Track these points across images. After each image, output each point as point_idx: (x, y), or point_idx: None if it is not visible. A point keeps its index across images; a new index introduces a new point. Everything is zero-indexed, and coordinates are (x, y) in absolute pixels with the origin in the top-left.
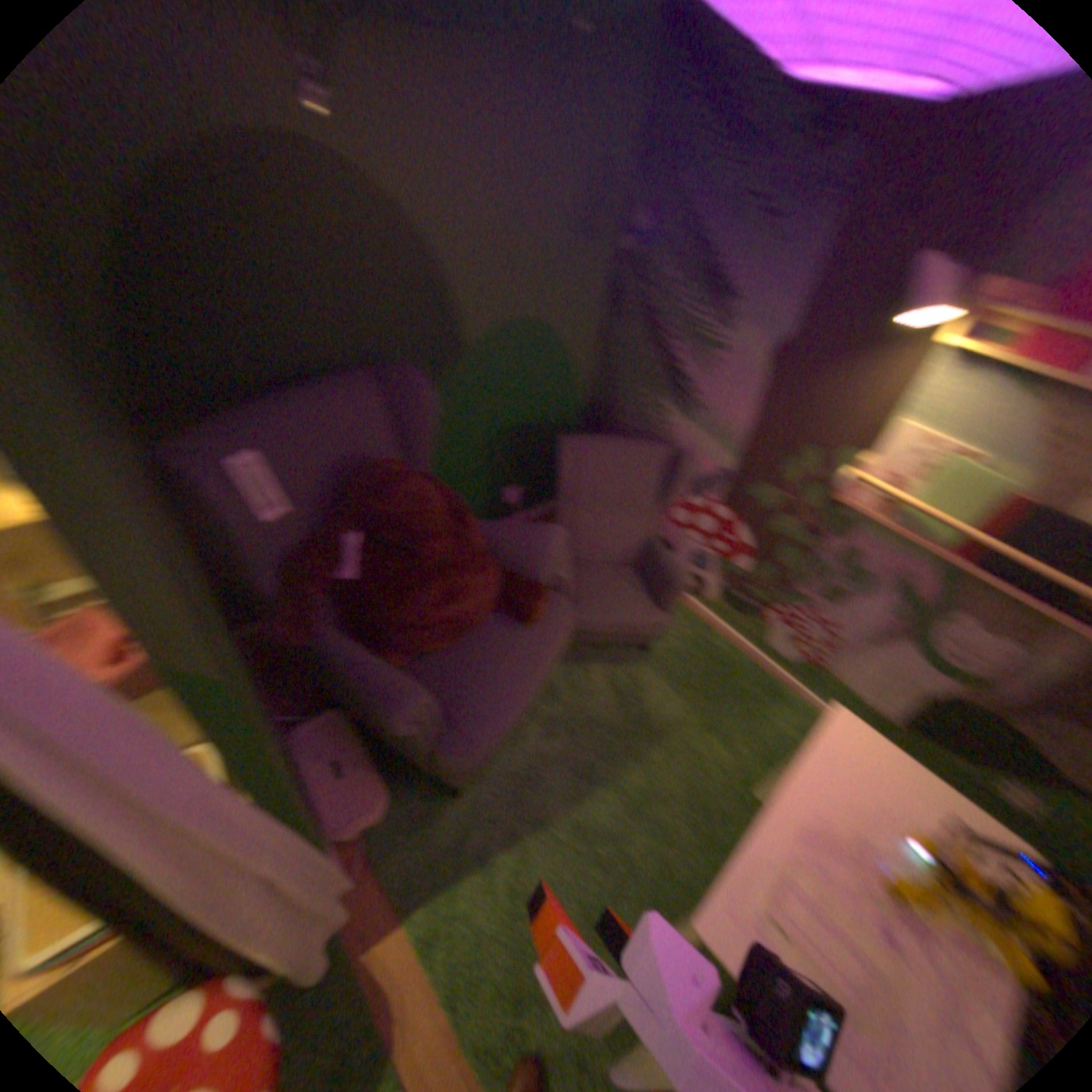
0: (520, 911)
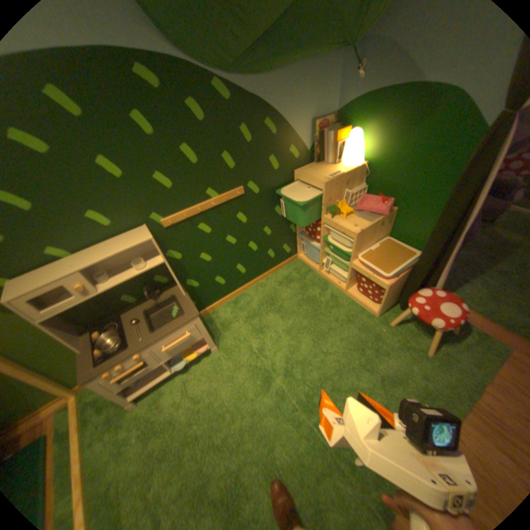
0: (491, 292)
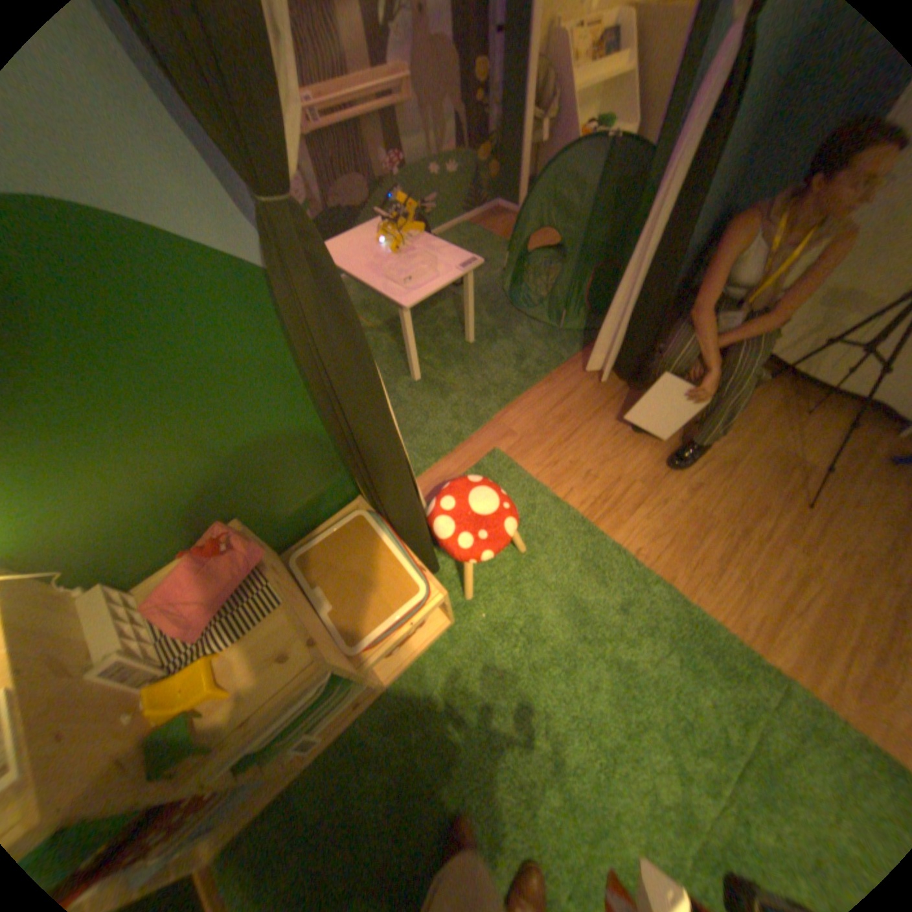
0: None
